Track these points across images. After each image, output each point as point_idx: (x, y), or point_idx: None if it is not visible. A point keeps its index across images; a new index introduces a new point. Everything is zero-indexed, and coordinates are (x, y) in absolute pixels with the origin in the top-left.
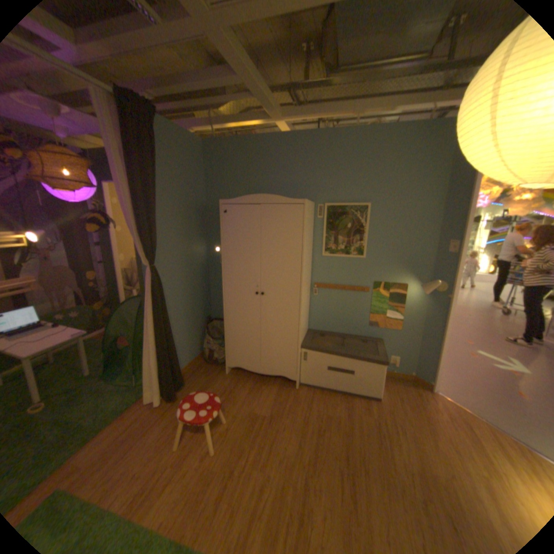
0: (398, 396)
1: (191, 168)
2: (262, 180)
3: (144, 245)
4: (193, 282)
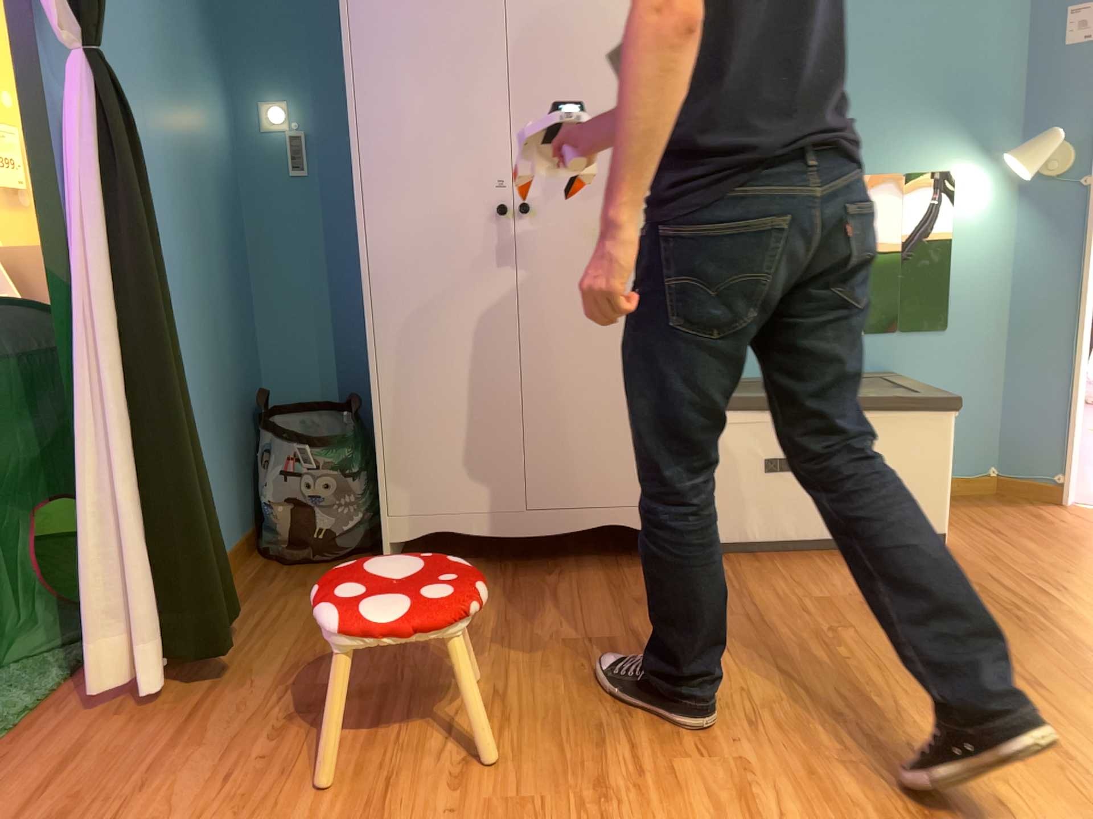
0: (978, 528)
1: None
2: None
3: None
4: (206, 229)
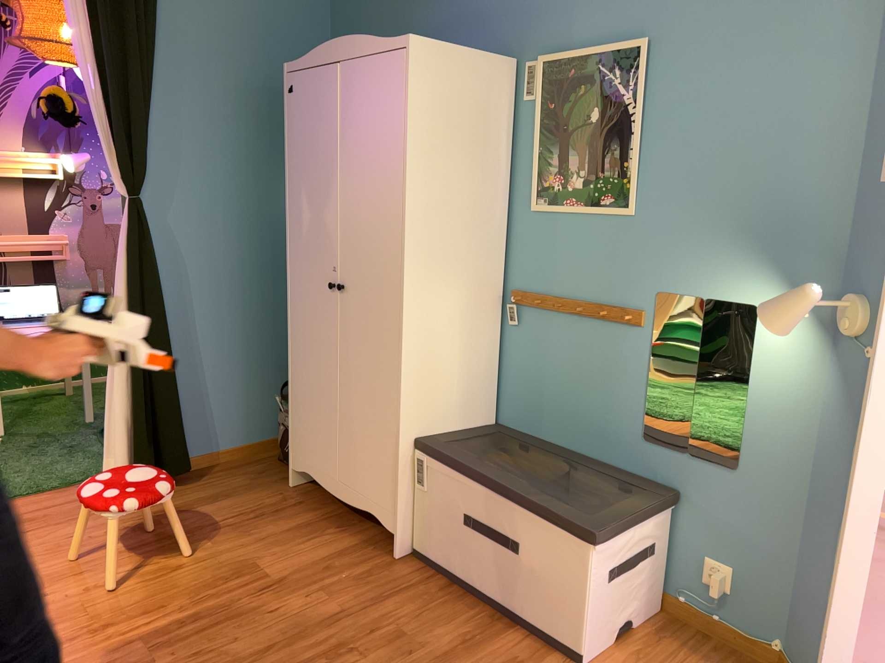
0: None
1: (287, 9)
2: (421, 17)
3: (117, 151)
4: (271, 265)
